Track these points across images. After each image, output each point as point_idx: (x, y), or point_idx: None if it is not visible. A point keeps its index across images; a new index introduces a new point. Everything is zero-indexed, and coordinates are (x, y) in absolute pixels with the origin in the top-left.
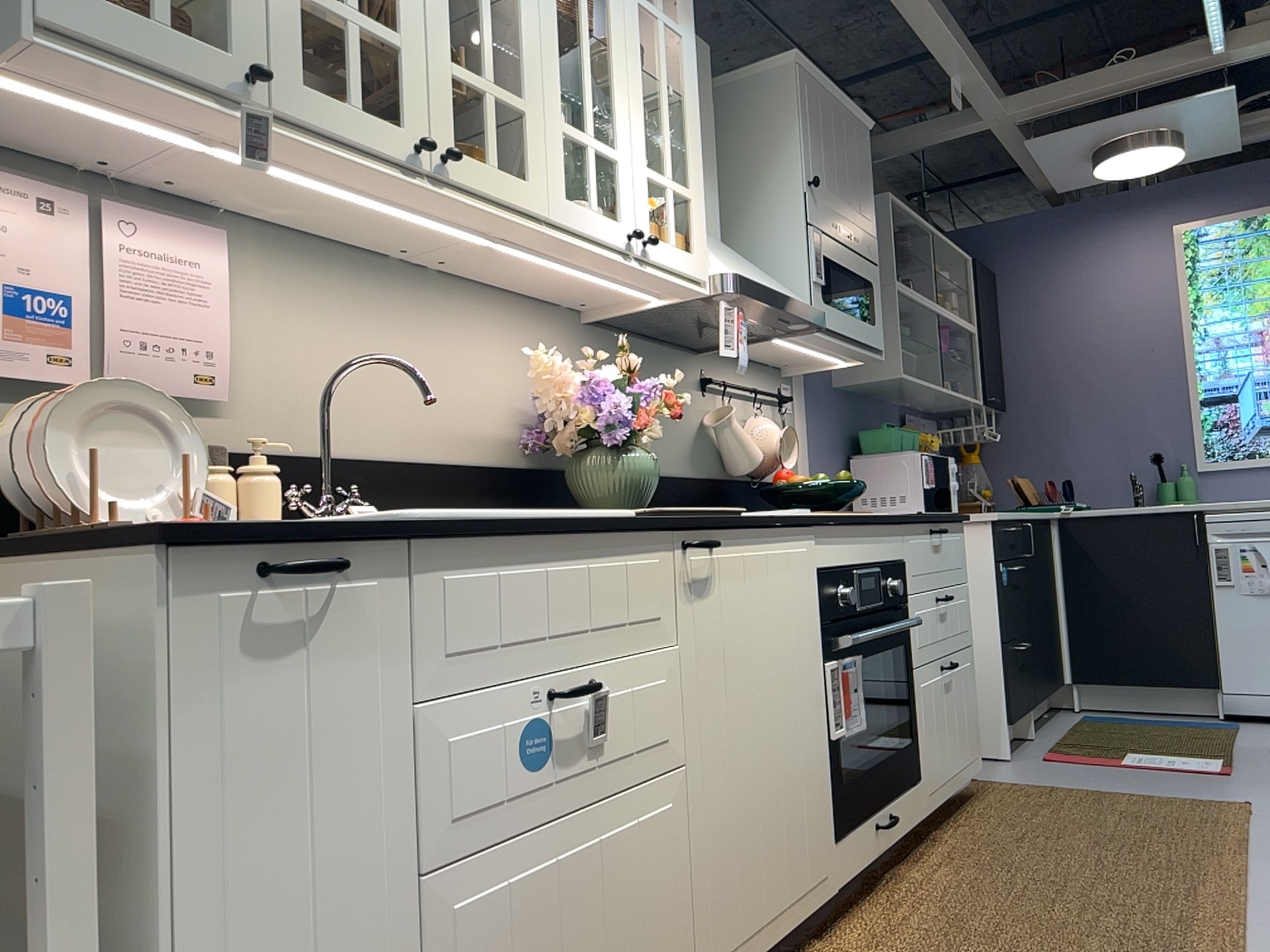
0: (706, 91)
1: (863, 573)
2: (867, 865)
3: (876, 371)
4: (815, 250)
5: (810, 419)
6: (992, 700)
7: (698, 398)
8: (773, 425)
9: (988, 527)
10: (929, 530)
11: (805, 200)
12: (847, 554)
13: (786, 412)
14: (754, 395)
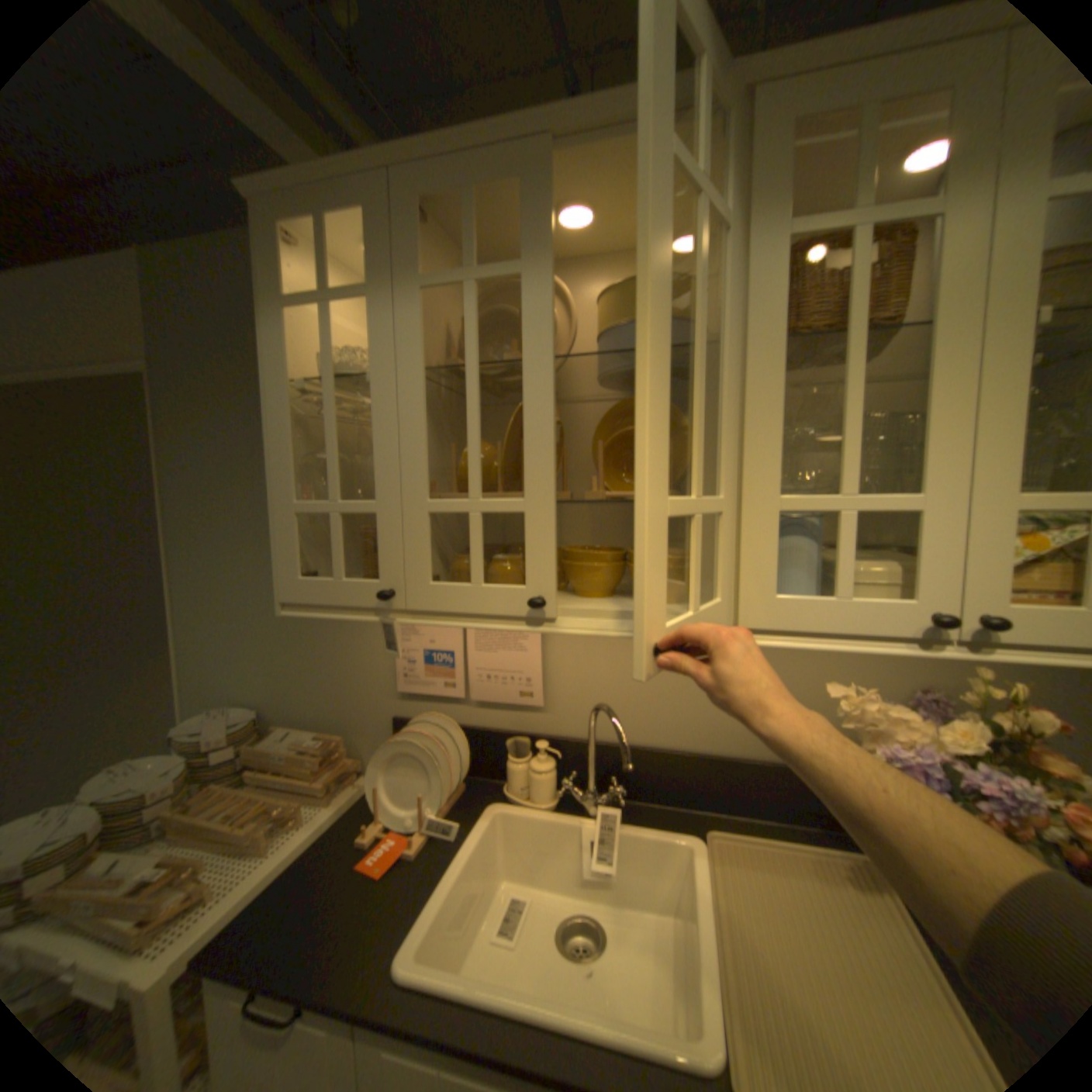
0: None
1: None
2: None
3: None
4: None
5: None
6: None
7: None
8: None
9: None
10: None
11: None
12: None
13: None
14: None
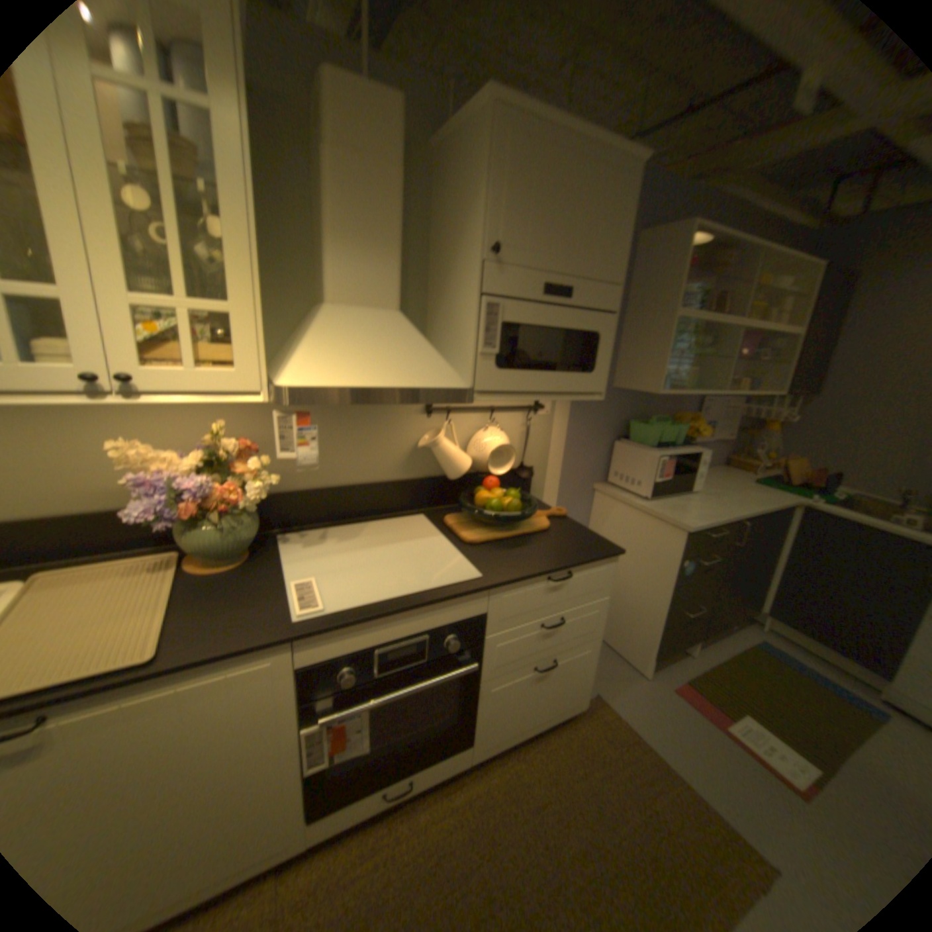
0: (385, 147)
1: (397, 644)
2: (363, 819)
3: (643, 382)
4: (486, 320)
5: (570, 416)
6: (650, 642)
7: (417, 420)
8: (492, 439)
9: (685, 533)
10: (542, 579)
11: (482, 267)
12: (362, 641)
13: (527, 420)
14: (496, 408)
